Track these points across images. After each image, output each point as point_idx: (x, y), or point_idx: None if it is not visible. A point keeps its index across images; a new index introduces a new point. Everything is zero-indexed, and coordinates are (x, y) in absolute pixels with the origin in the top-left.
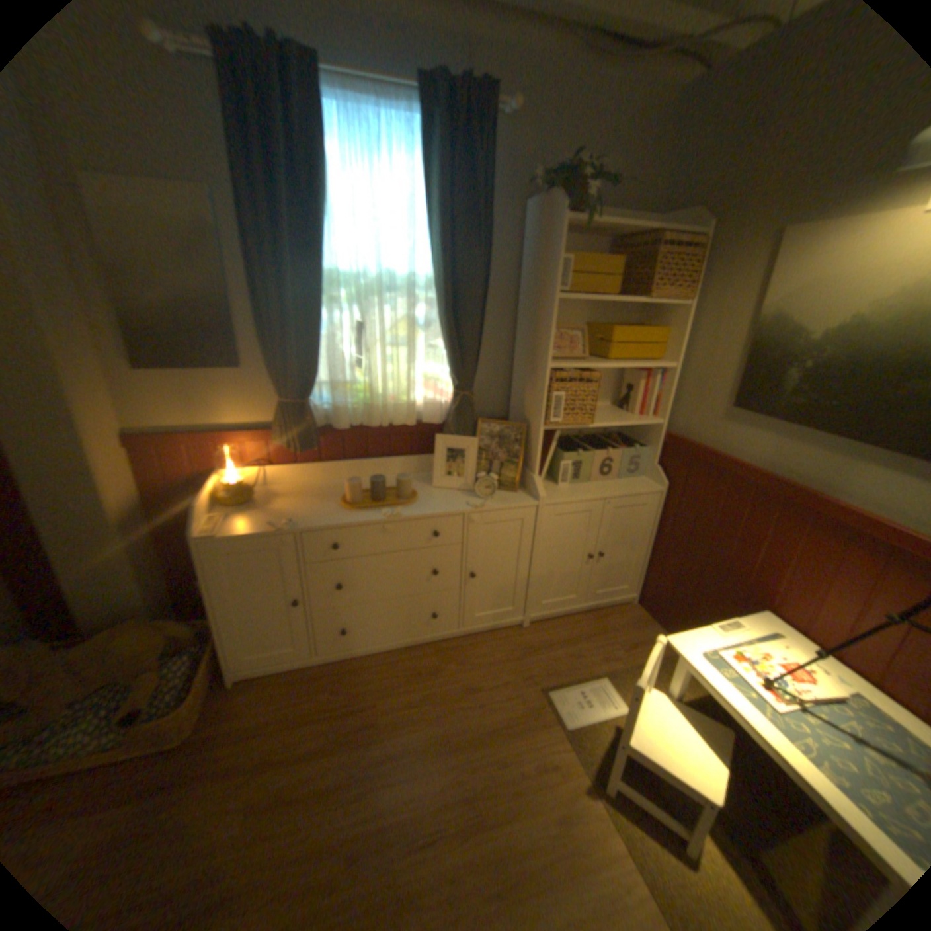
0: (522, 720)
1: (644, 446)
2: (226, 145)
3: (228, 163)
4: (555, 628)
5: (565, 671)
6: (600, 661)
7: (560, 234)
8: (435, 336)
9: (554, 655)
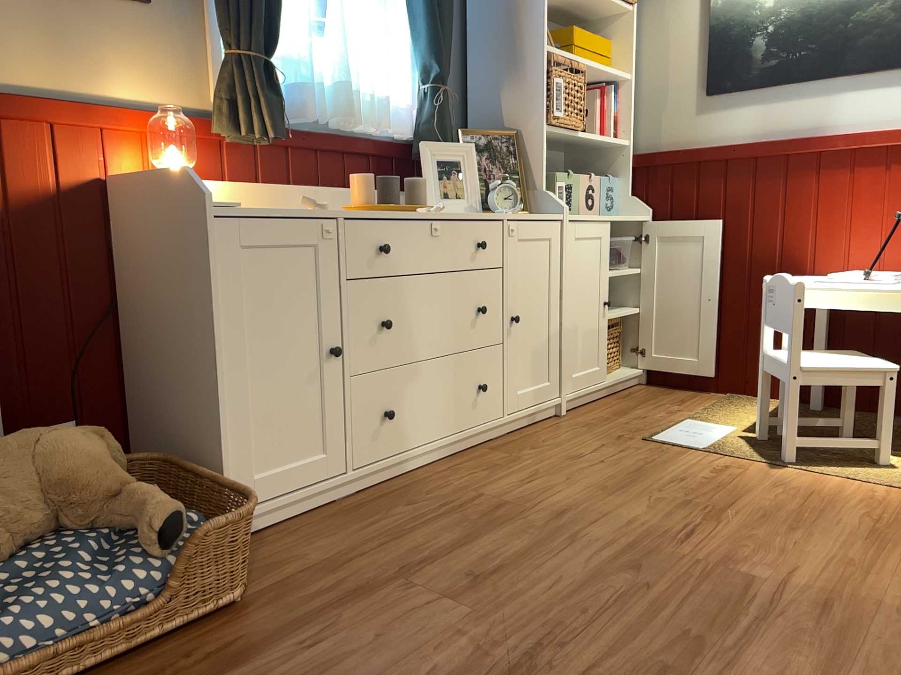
0: (652, 455)
1: (609, 180)
2: None
3: None
4: (593, 409)
5: (644, 425)
6: (665, 413)
7: None
8: (399, 11)
9: (618, 421)
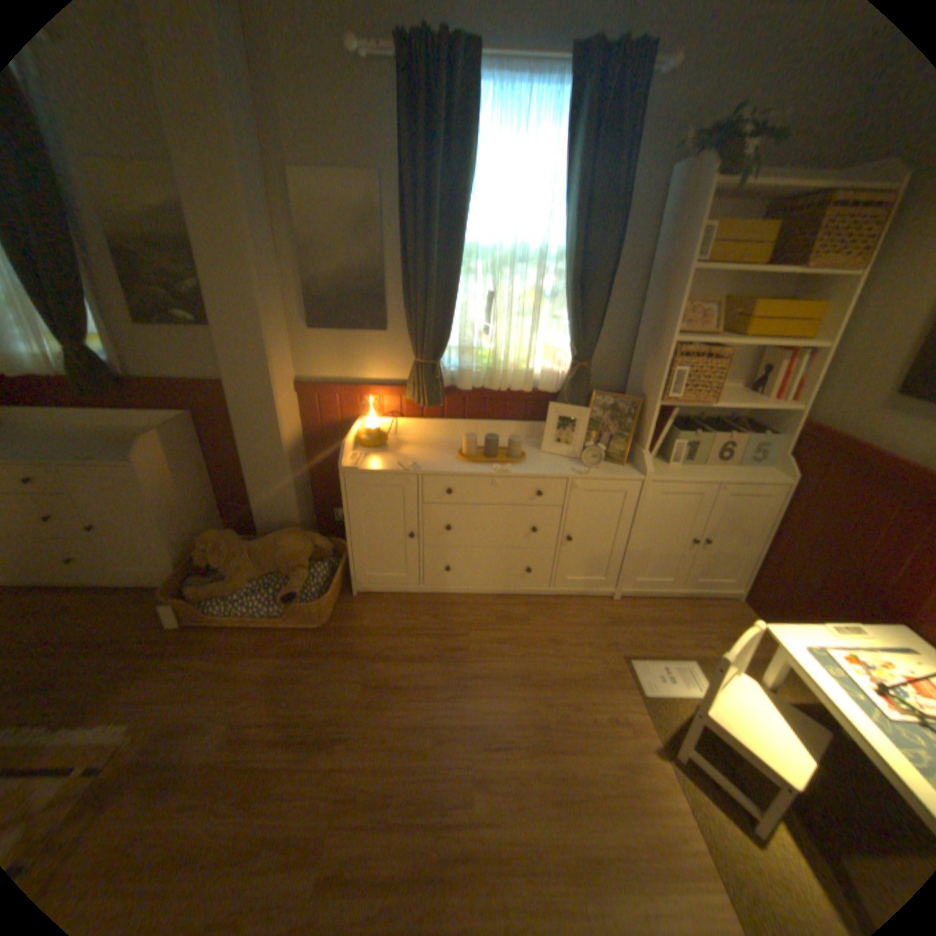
0: (602, 677)
1: (778, 434)
2: (398, 134)
3: (398, 150)
4: (648, 607)
5: (652, 647)
6: (692, 646)
7: (706, 199)
8: (560, 306)
9: (642, 630)
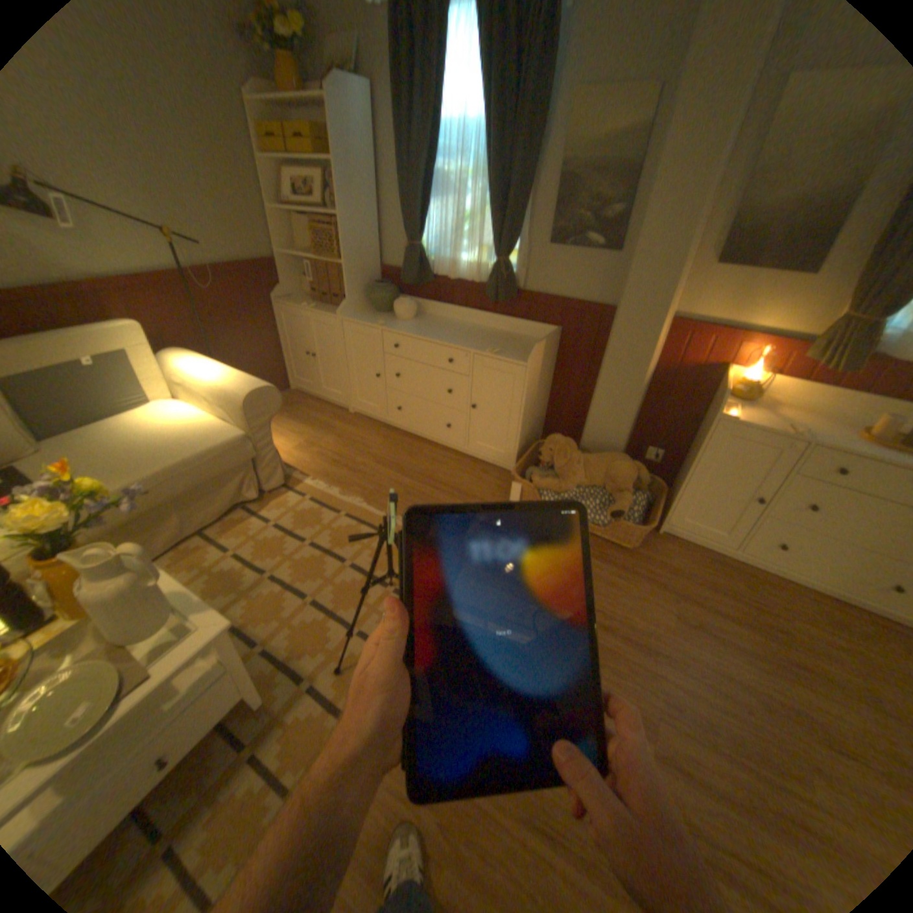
0: None
1: None
2: None
3: None
4: None
5: None
6: None
7: None
8: None
9: None
